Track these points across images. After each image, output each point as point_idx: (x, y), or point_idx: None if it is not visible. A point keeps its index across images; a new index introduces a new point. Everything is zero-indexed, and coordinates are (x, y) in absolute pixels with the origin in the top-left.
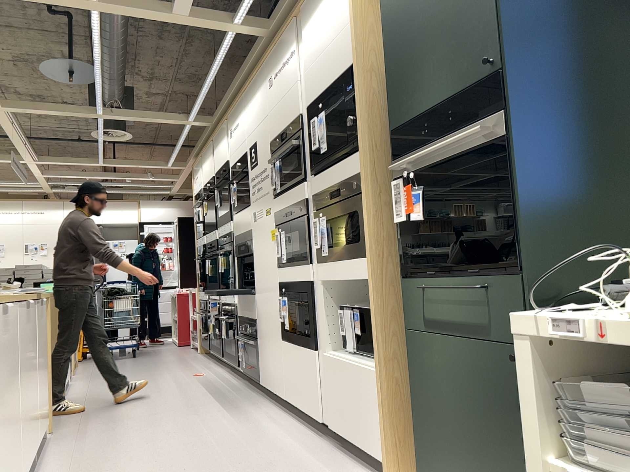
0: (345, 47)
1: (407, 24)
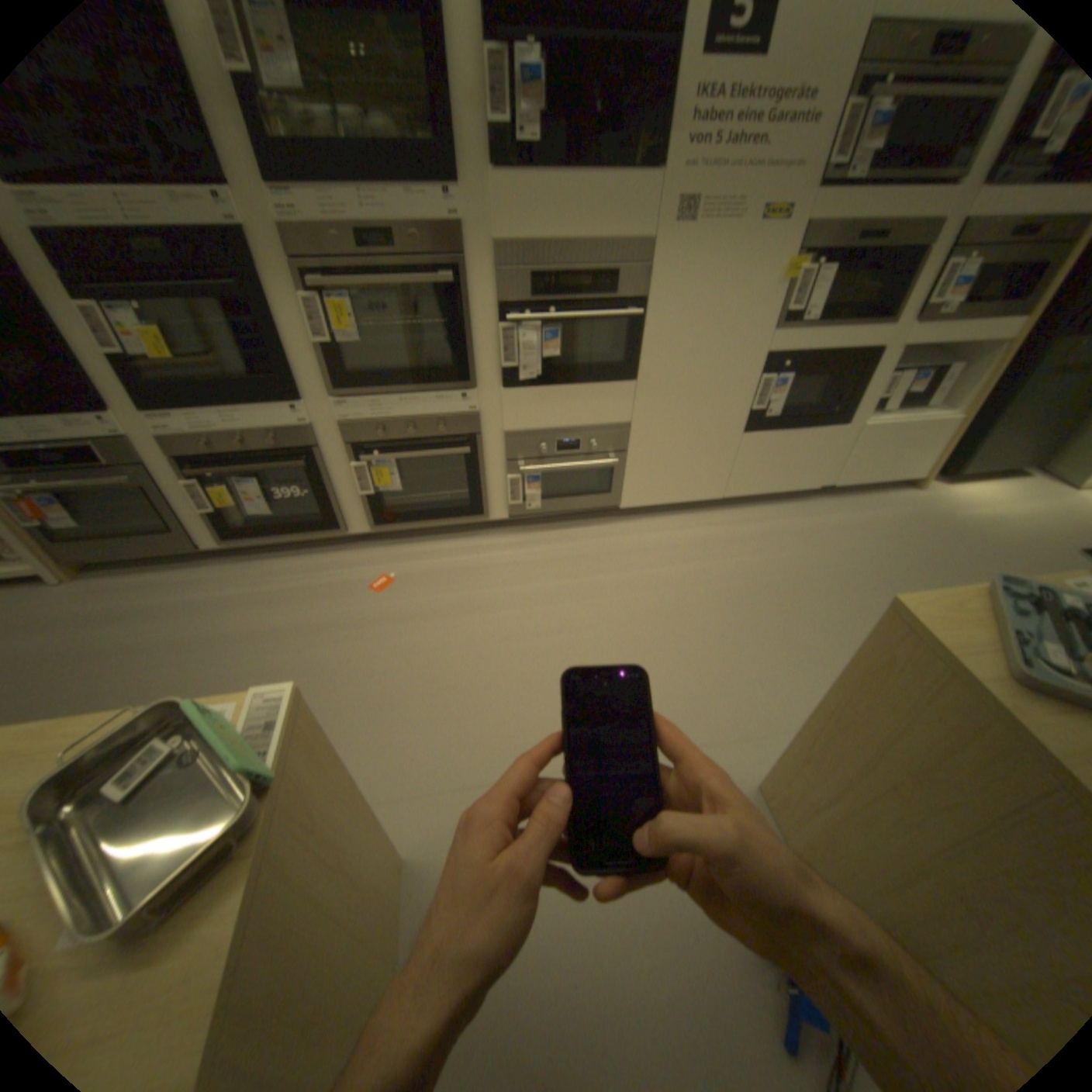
0: None
1: None
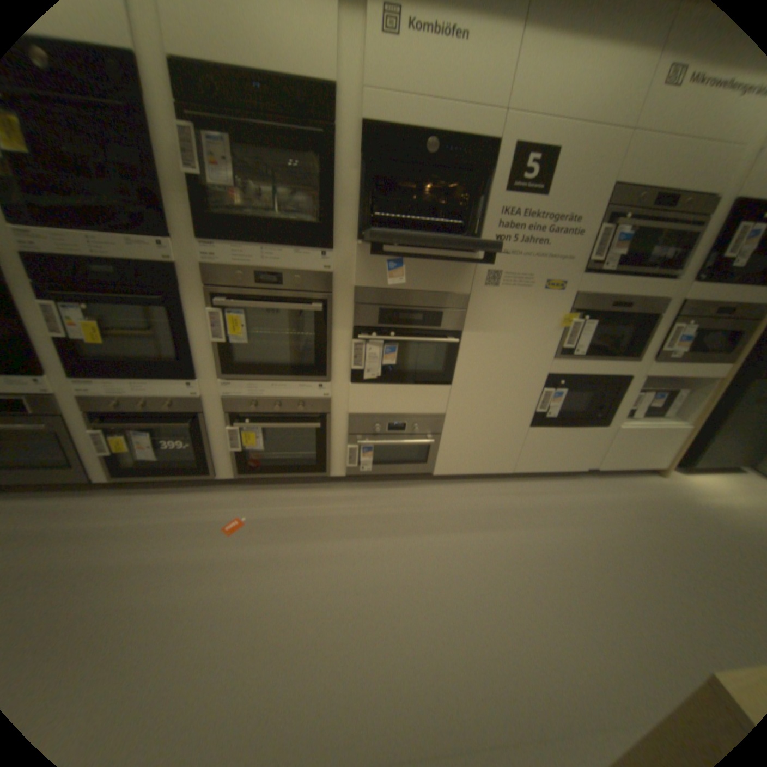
0: None
1: None
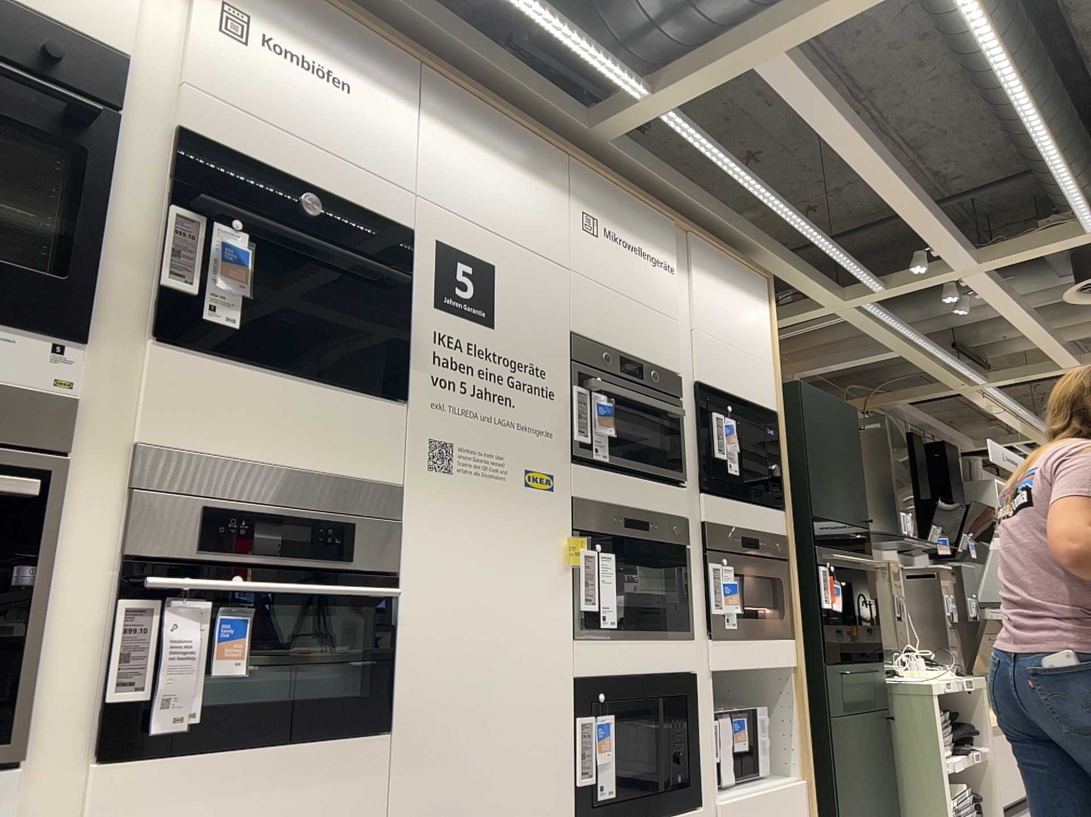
0: (762, 379)
1: (819, 436)
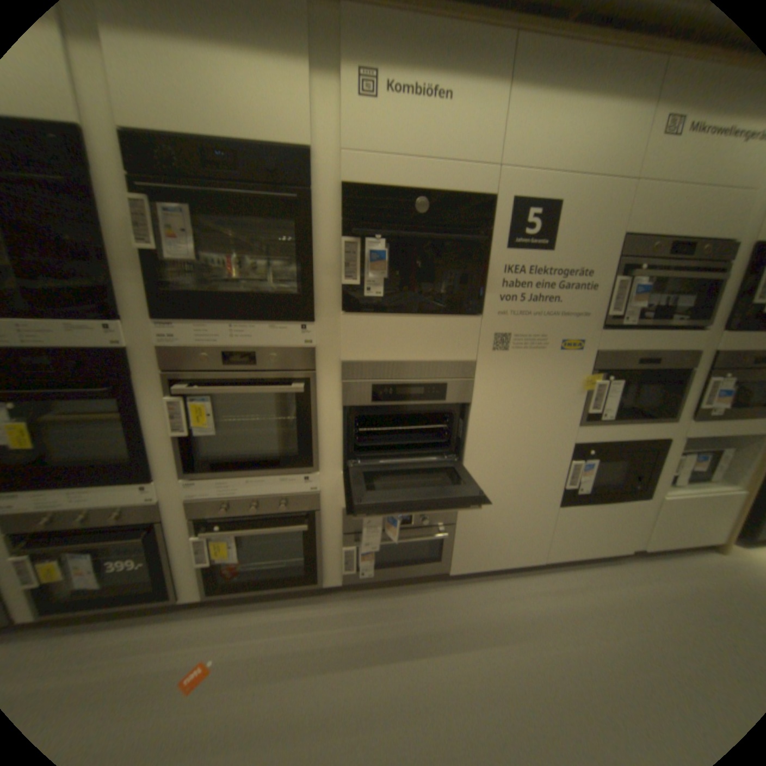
0: None
1: None
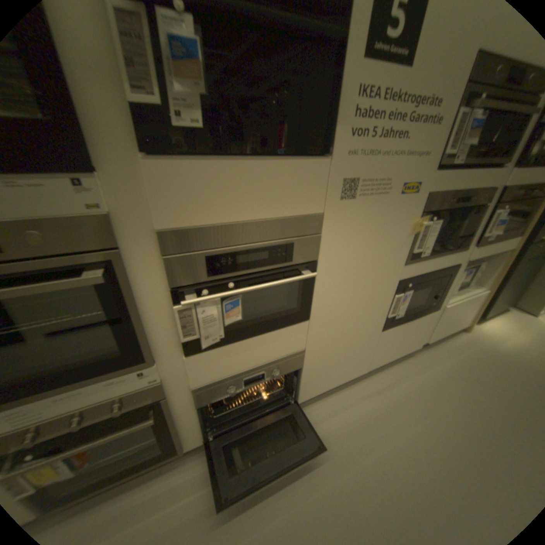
0: None
1: None
